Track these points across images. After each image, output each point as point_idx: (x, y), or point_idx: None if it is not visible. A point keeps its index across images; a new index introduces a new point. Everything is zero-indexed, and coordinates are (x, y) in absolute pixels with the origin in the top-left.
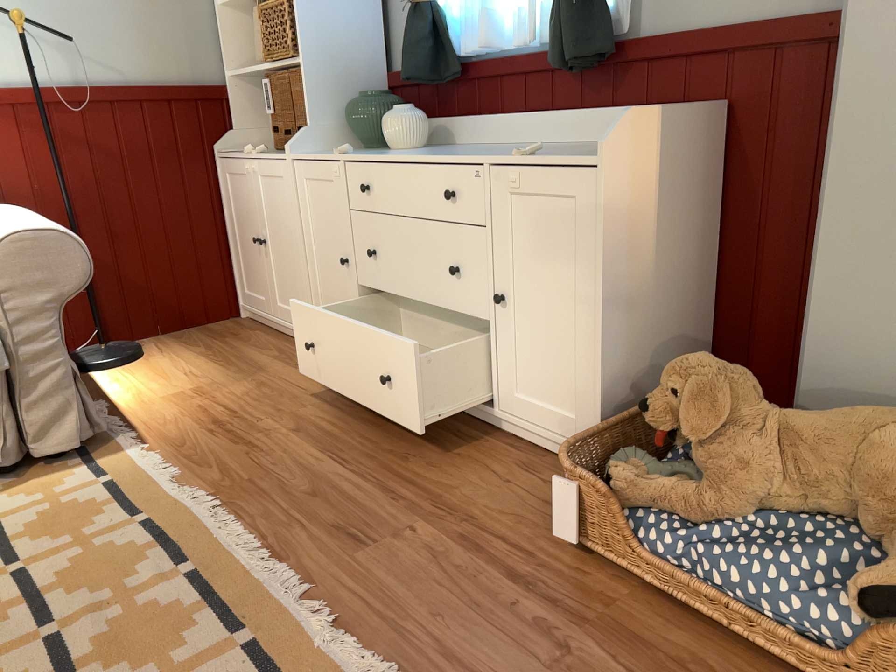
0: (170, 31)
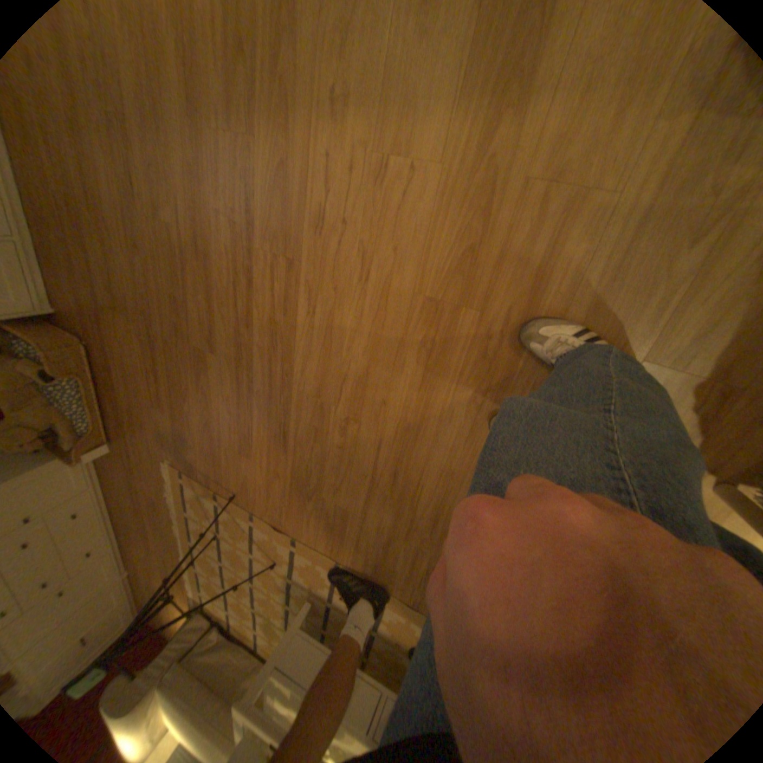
0: None
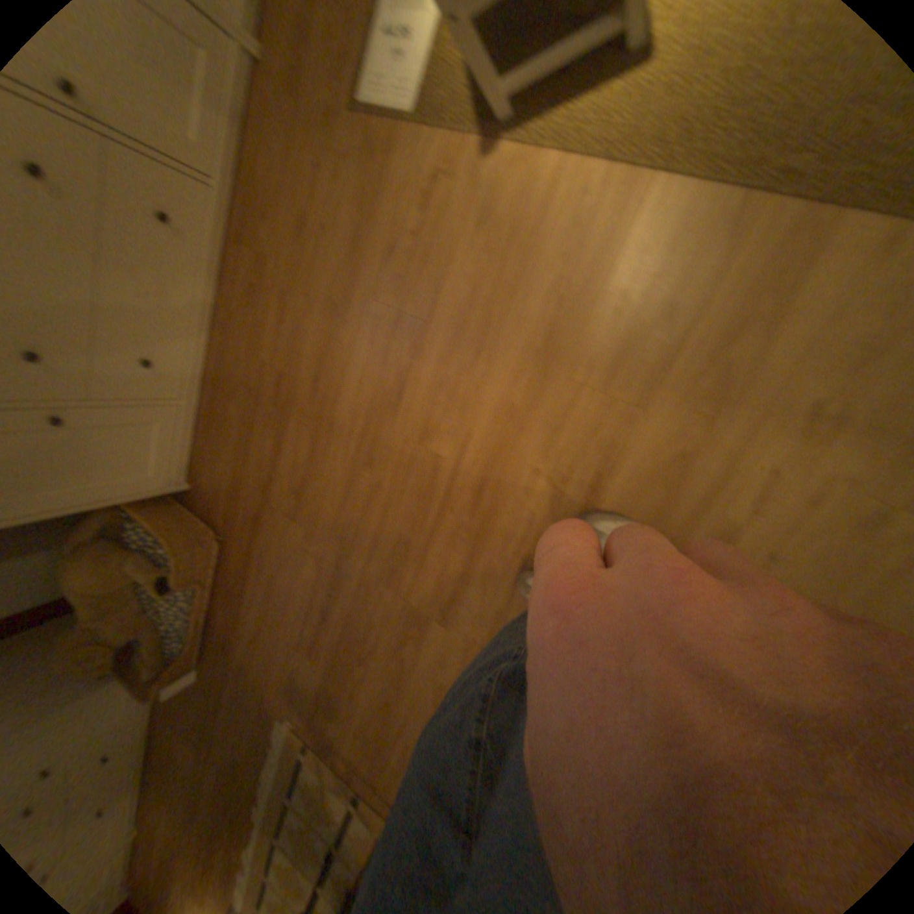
0: None
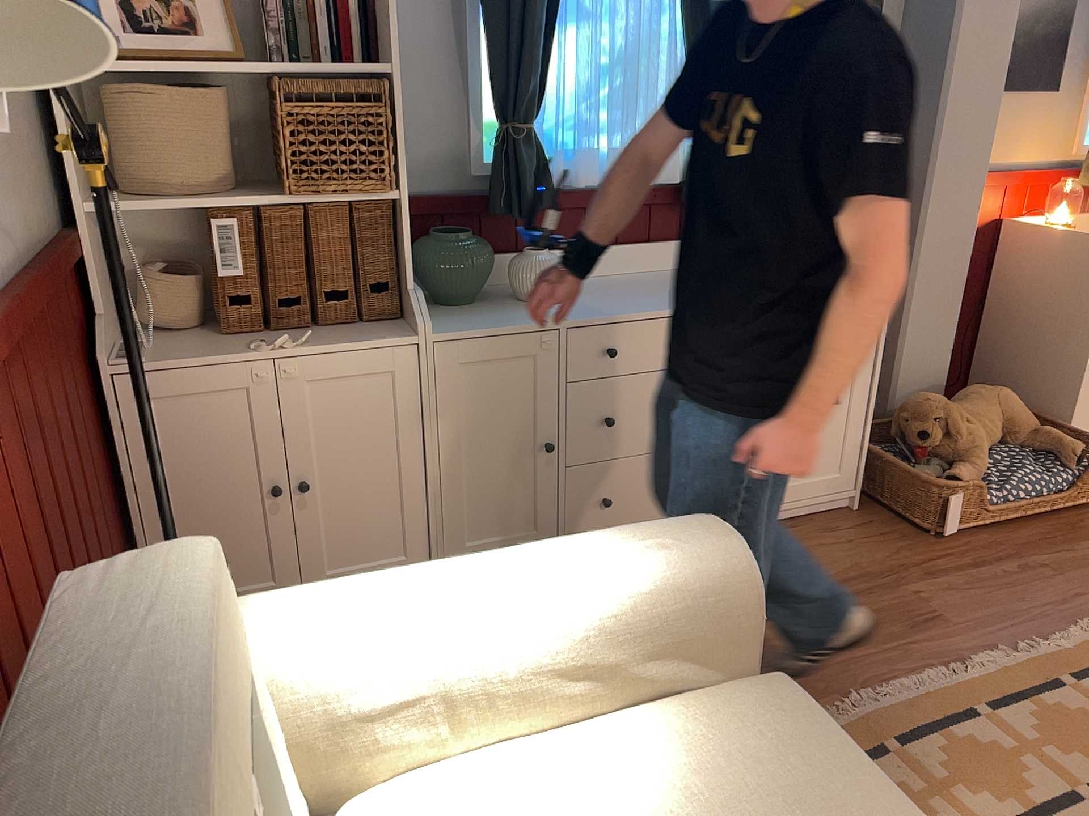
0: (14, 125)
